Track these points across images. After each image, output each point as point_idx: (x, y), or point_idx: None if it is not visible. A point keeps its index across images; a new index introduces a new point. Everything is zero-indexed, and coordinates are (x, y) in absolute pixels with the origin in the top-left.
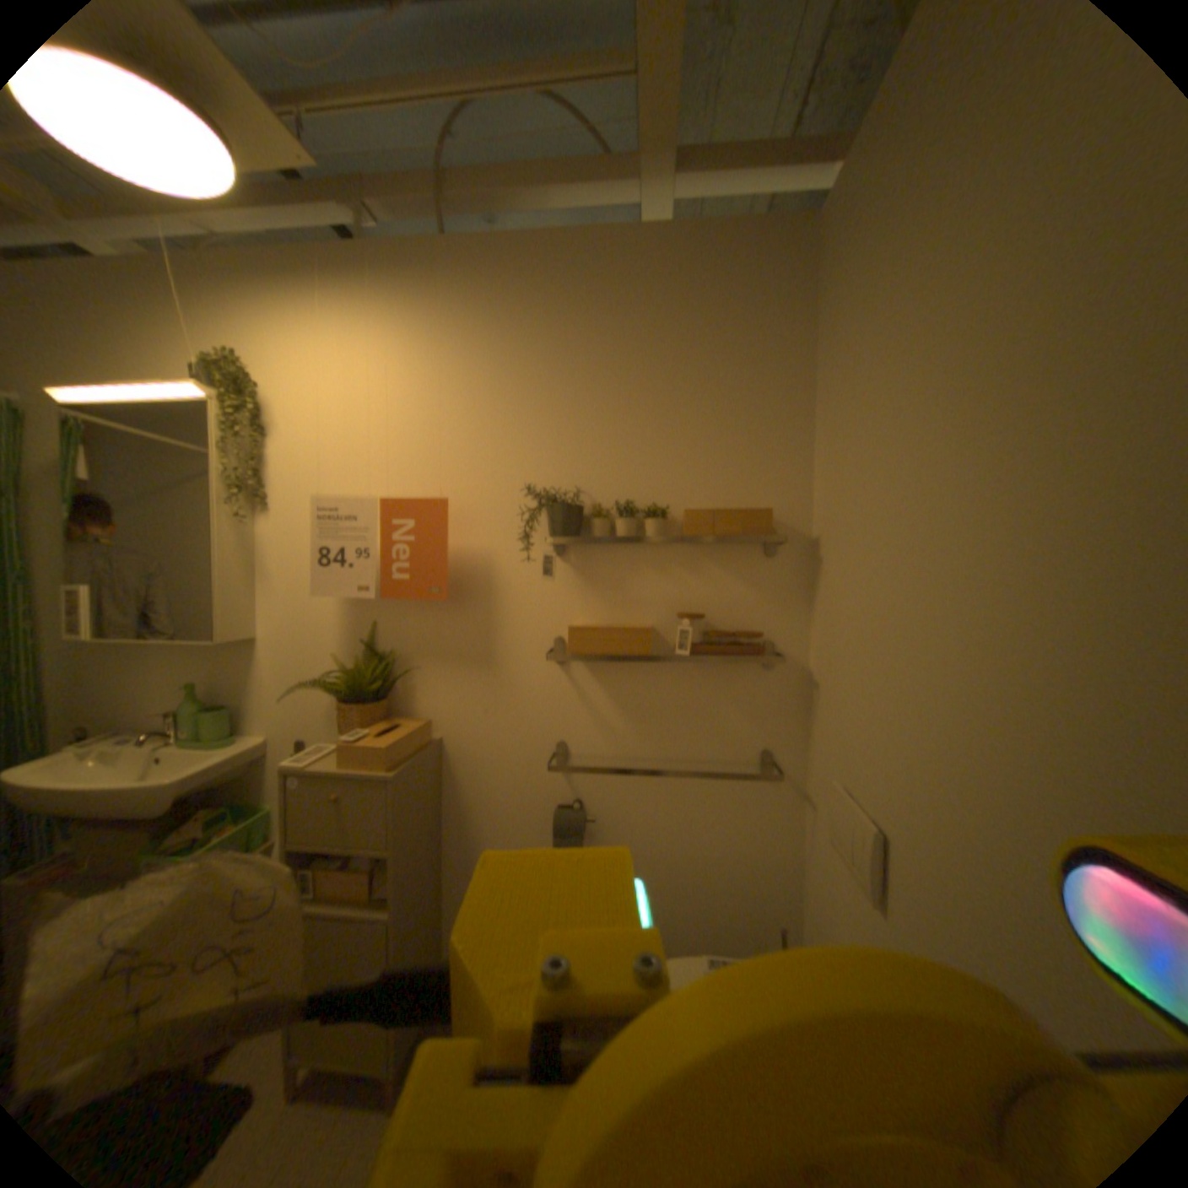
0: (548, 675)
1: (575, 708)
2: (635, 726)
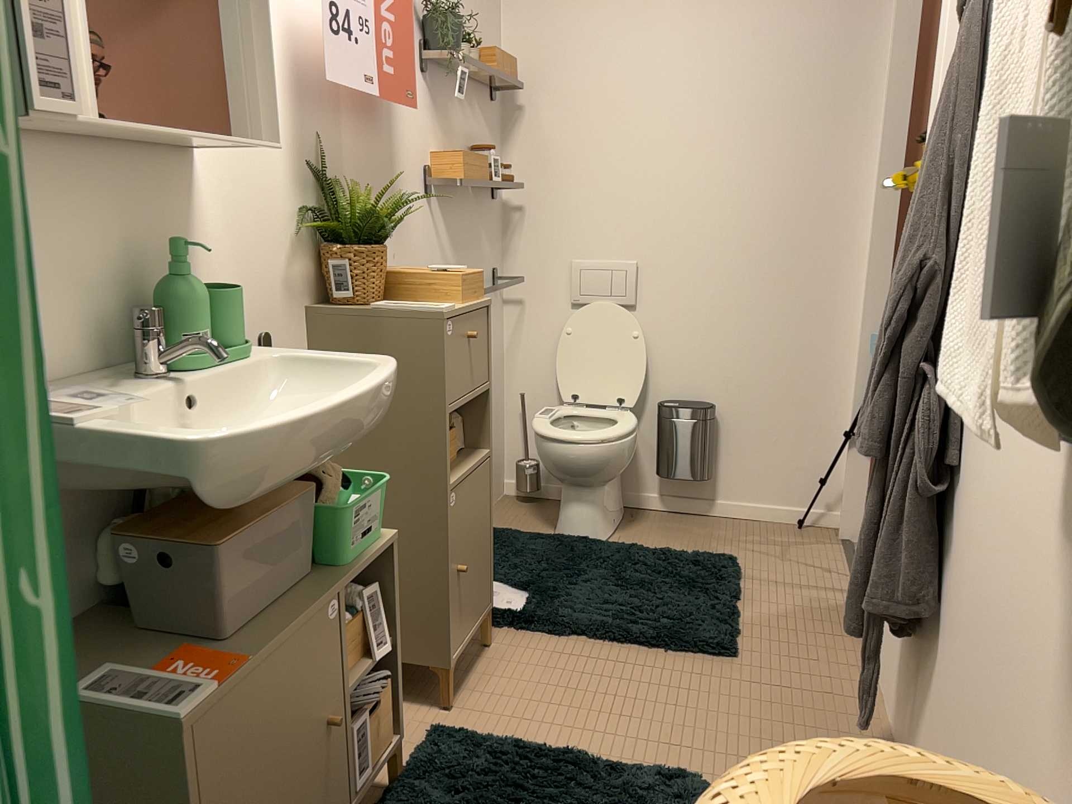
0: (423, 212)
1: (435, 246)
2: (457, 260)
